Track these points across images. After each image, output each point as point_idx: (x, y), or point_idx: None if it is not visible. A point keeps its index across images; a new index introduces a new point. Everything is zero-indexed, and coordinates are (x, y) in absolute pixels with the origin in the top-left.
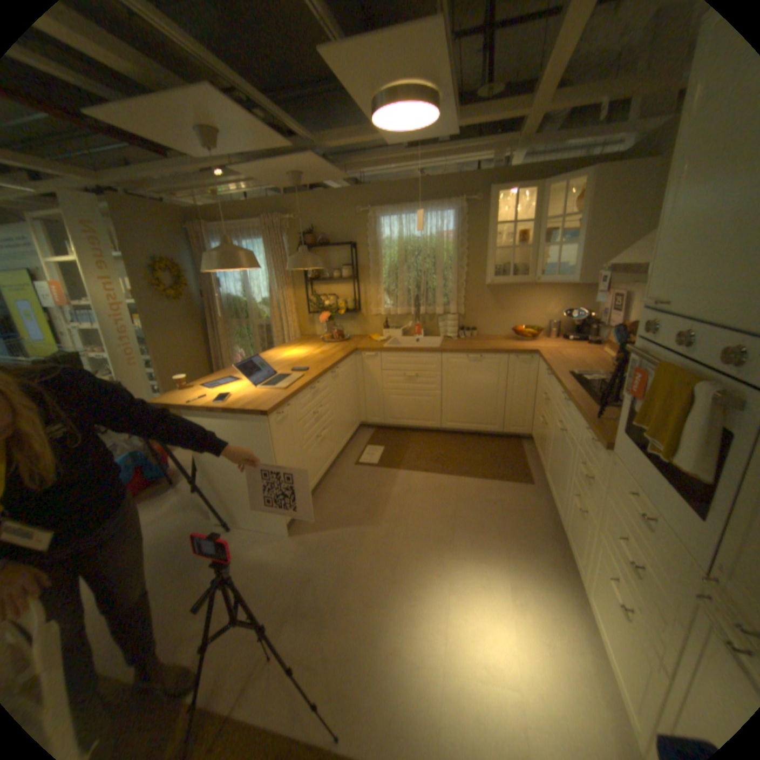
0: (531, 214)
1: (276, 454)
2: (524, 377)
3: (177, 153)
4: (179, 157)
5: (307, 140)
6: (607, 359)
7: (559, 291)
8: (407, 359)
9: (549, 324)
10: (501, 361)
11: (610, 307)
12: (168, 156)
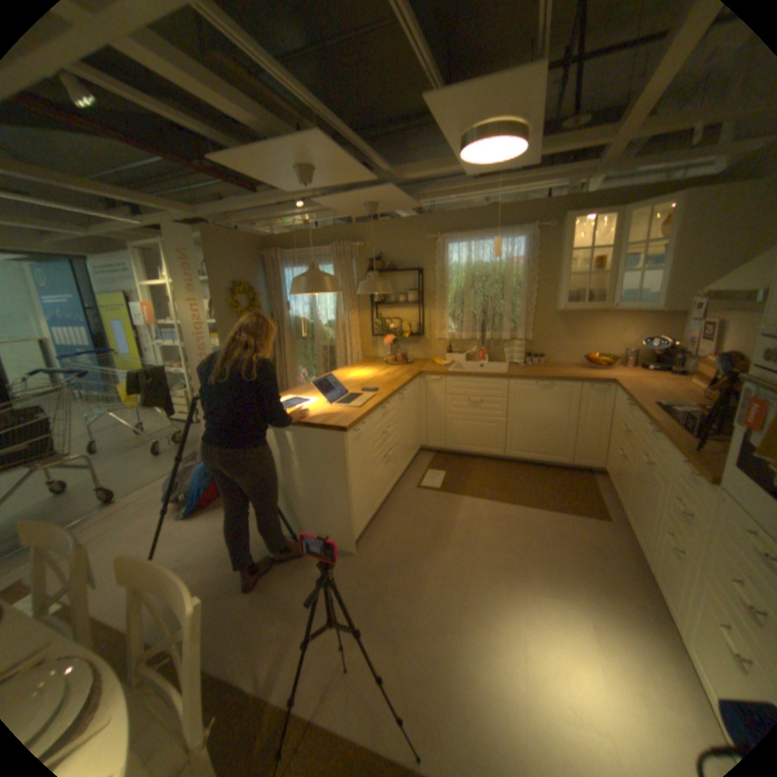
0: (609, 239)
1: (350, 470)
2: (599, 407)
3: (265, 187)
4: (267, 191)
5: (386, 173)
6: (698, 391)
7: (638, 318)
8: (472, 384)
9: (626, 352)
10: (574, 389)
11: (699, 335)
12: (257, 191)
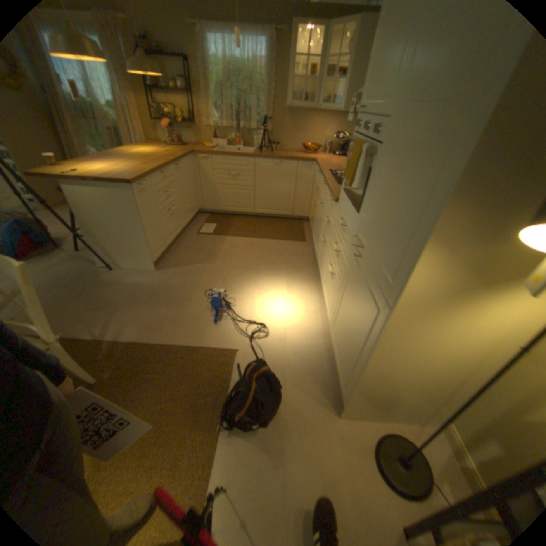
0: (318, 51)
1: (140, 215)
2: (305, 178)
3: None
4: None
5: None
6: None
7: (332, 119)
8: (230, 162)
9: (324, 143)
10: (292, 166)
11: None
12: None
